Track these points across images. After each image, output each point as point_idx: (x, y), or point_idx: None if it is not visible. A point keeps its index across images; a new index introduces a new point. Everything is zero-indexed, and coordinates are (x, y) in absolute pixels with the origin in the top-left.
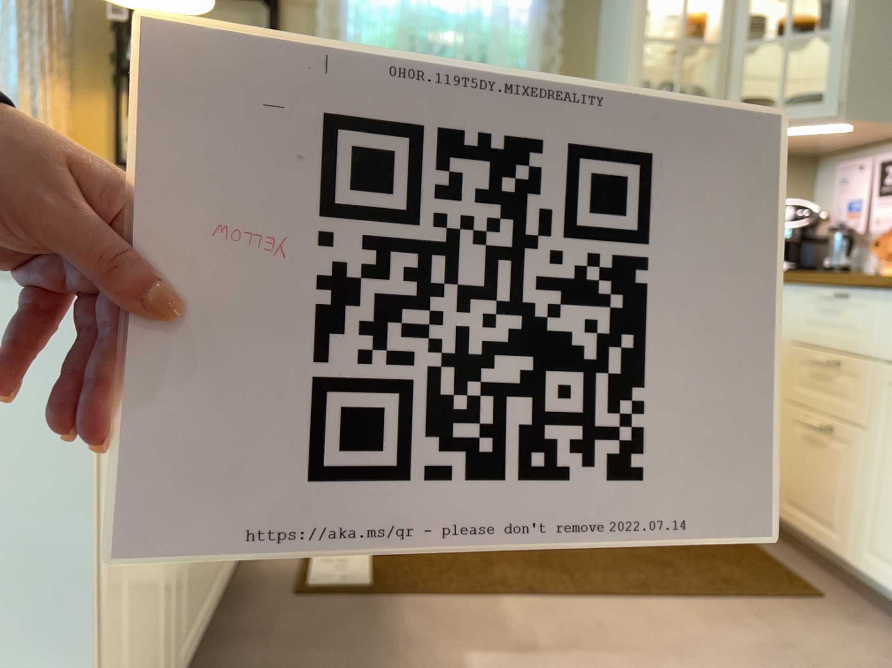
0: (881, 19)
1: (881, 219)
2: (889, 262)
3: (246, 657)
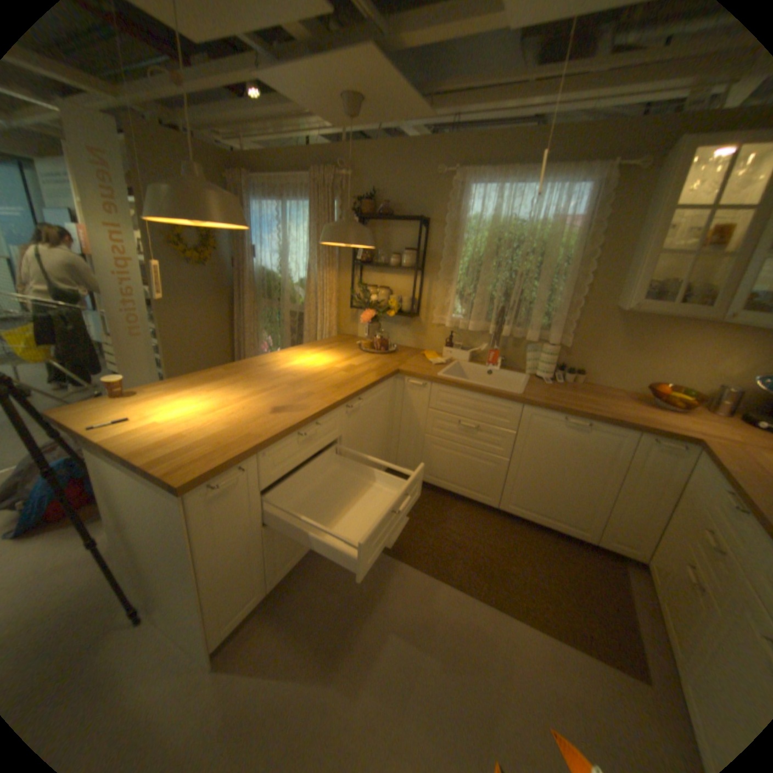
0: None
1: None
2: None
3: (323, 568)
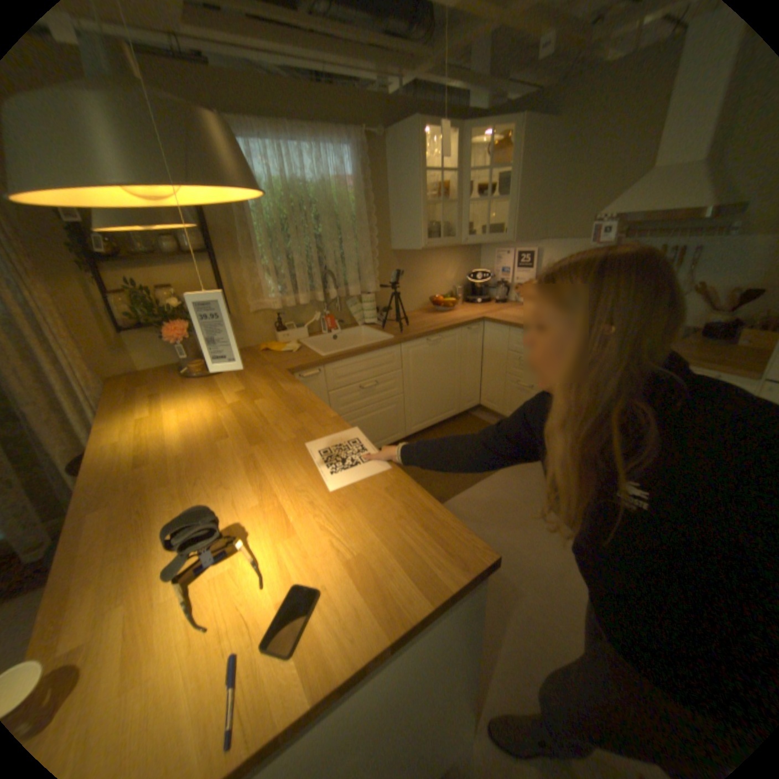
0: (526, 192)
1: (516, 279)
2: (522, 299)
3: None
